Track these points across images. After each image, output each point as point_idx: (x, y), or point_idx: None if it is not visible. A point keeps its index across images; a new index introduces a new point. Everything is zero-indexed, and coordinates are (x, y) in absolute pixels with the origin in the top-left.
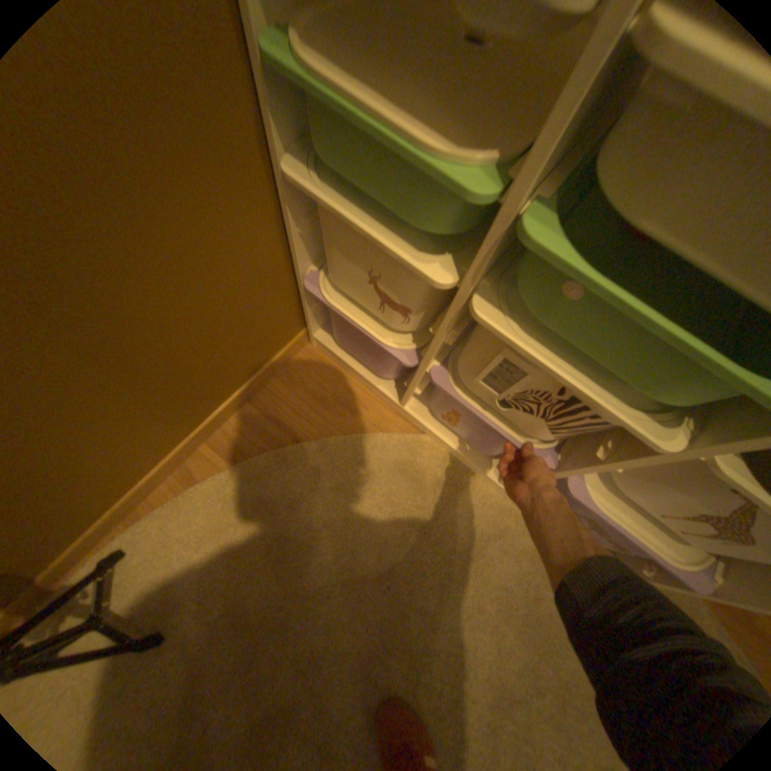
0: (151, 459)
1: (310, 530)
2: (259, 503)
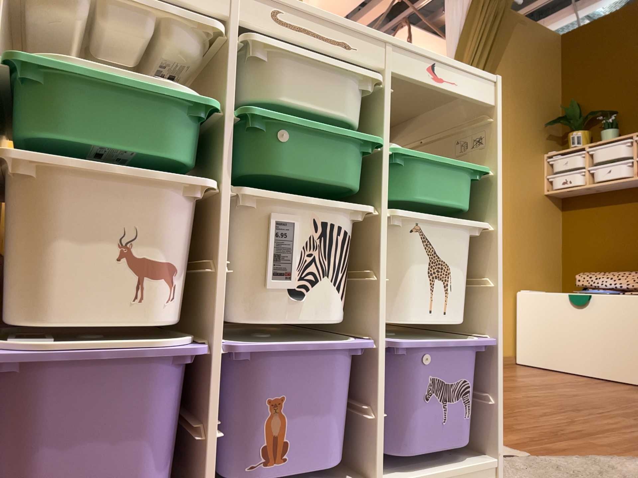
0: None
1: None
2: None
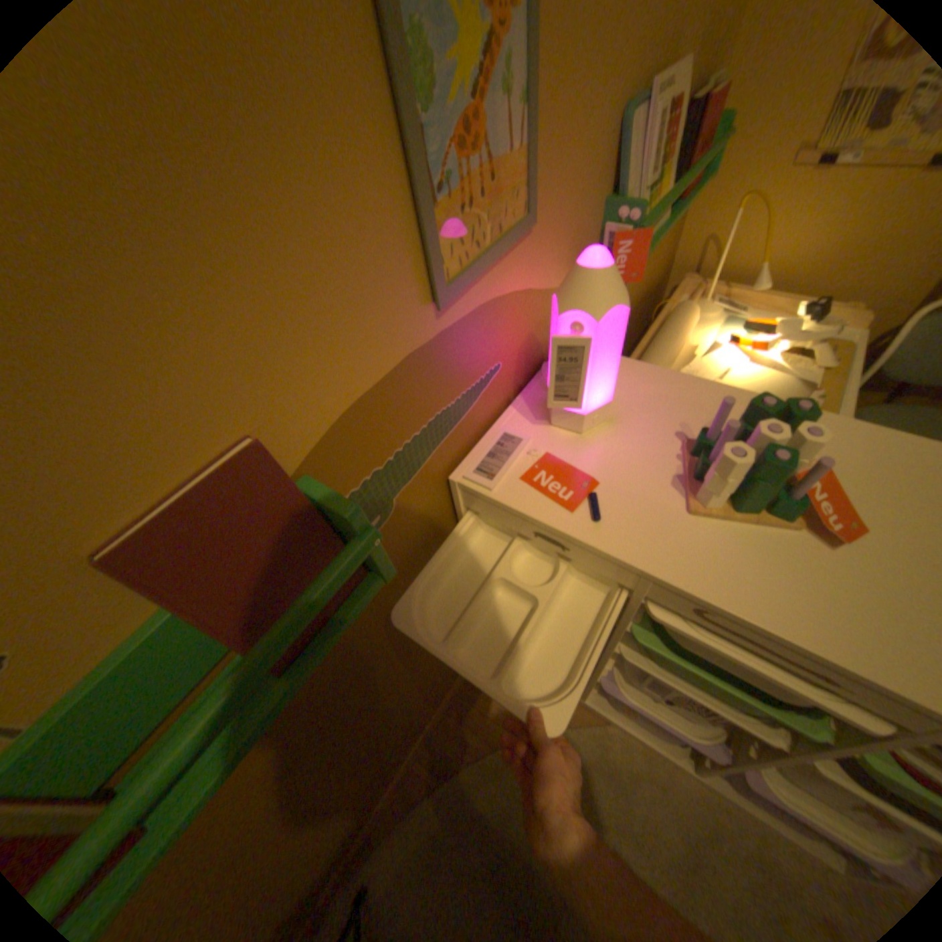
0: (383, 787)
1: (523, 849)
2: (472, 823)
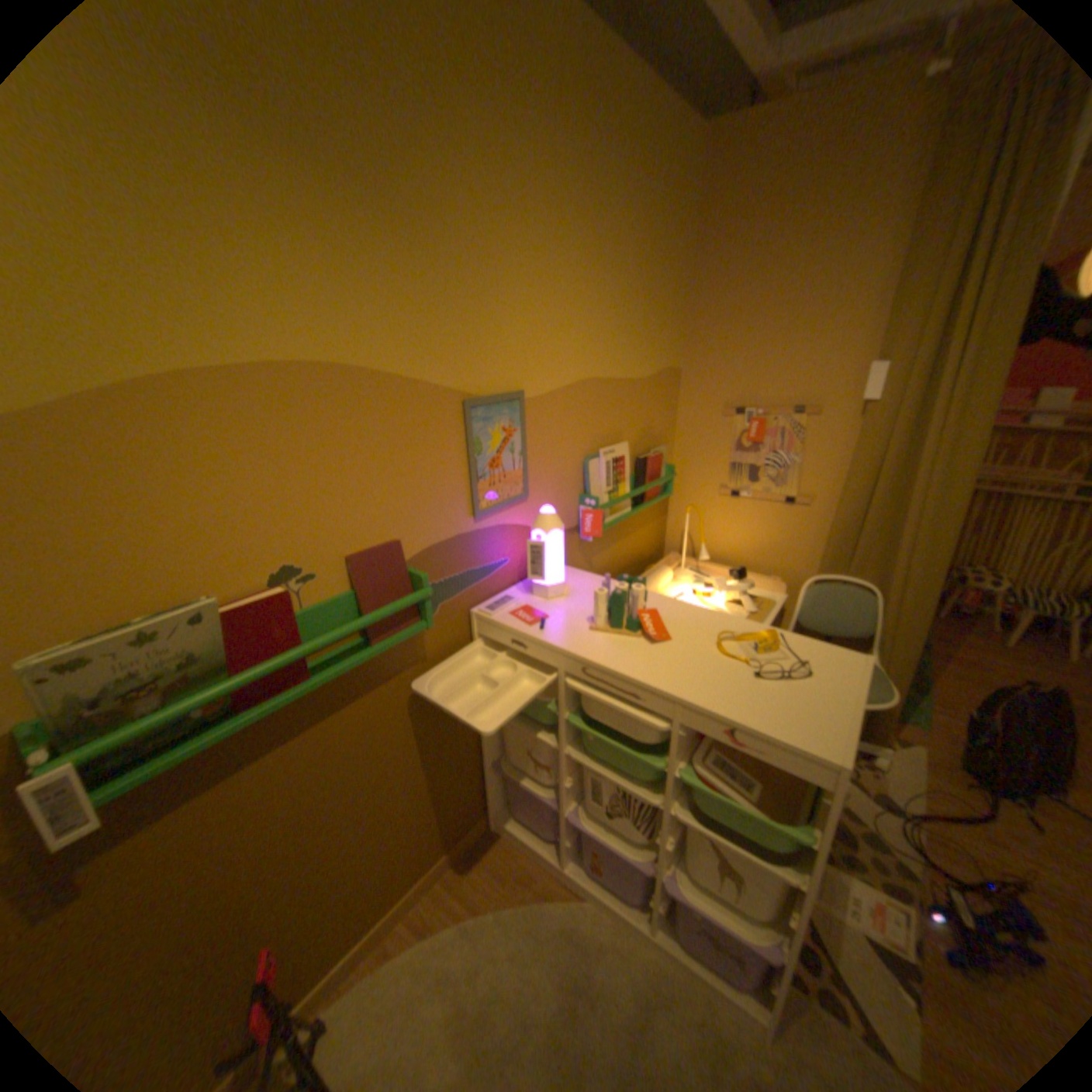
0: (368, 921)
1: (485, 1003)
2: (442, 976)
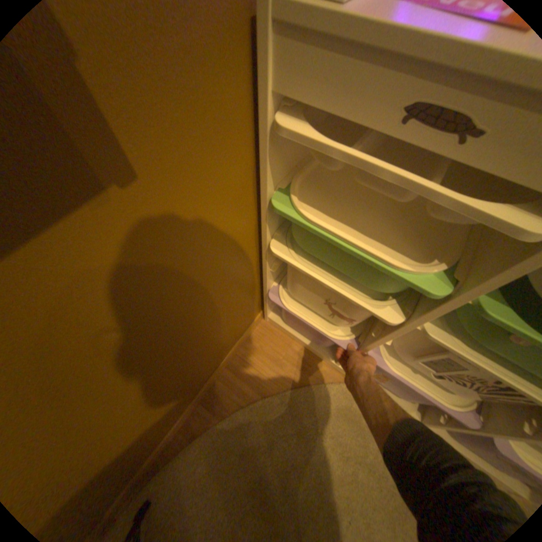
0: (168, 425)
1: (282, 472)
2: (242, 451)
